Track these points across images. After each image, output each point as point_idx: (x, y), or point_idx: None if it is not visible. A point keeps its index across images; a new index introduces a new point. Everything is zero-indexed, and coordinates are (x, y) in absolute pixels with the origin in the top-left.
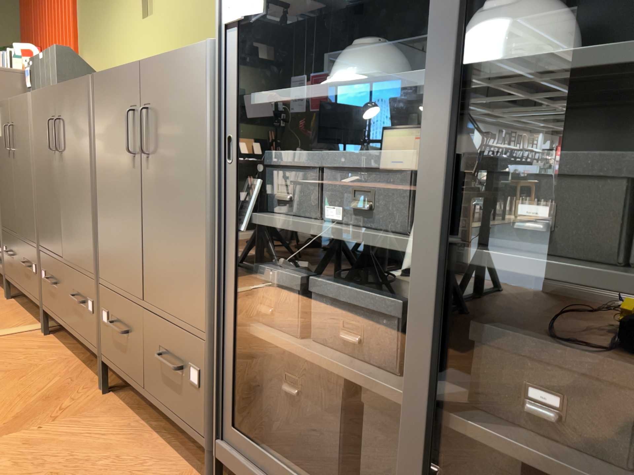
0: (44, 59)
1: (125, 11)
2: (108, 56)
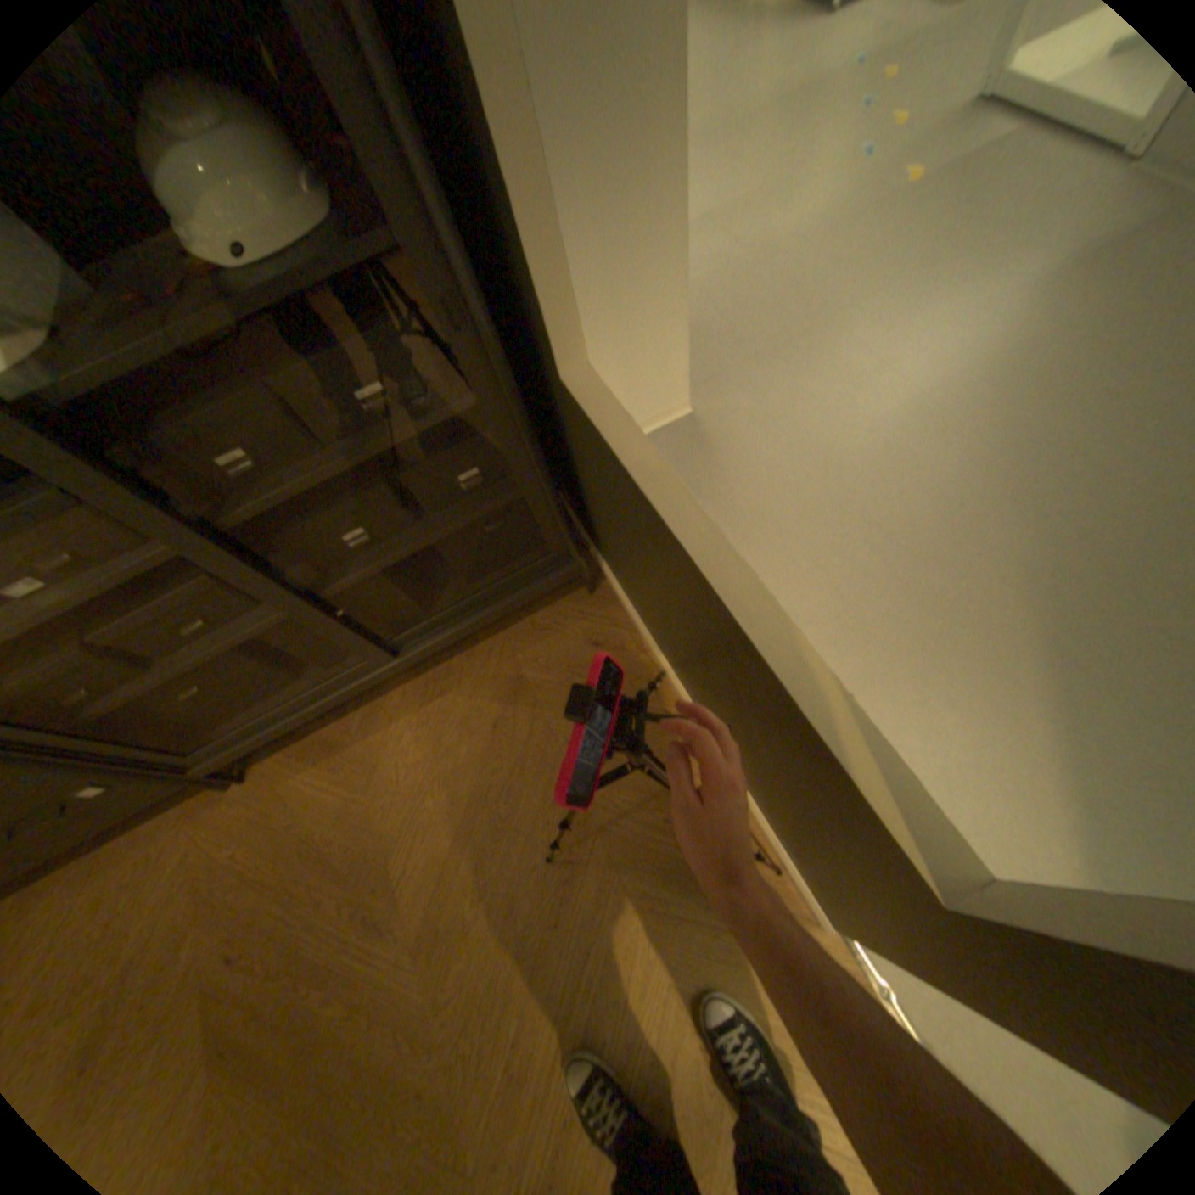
0: None
1: None
2: None
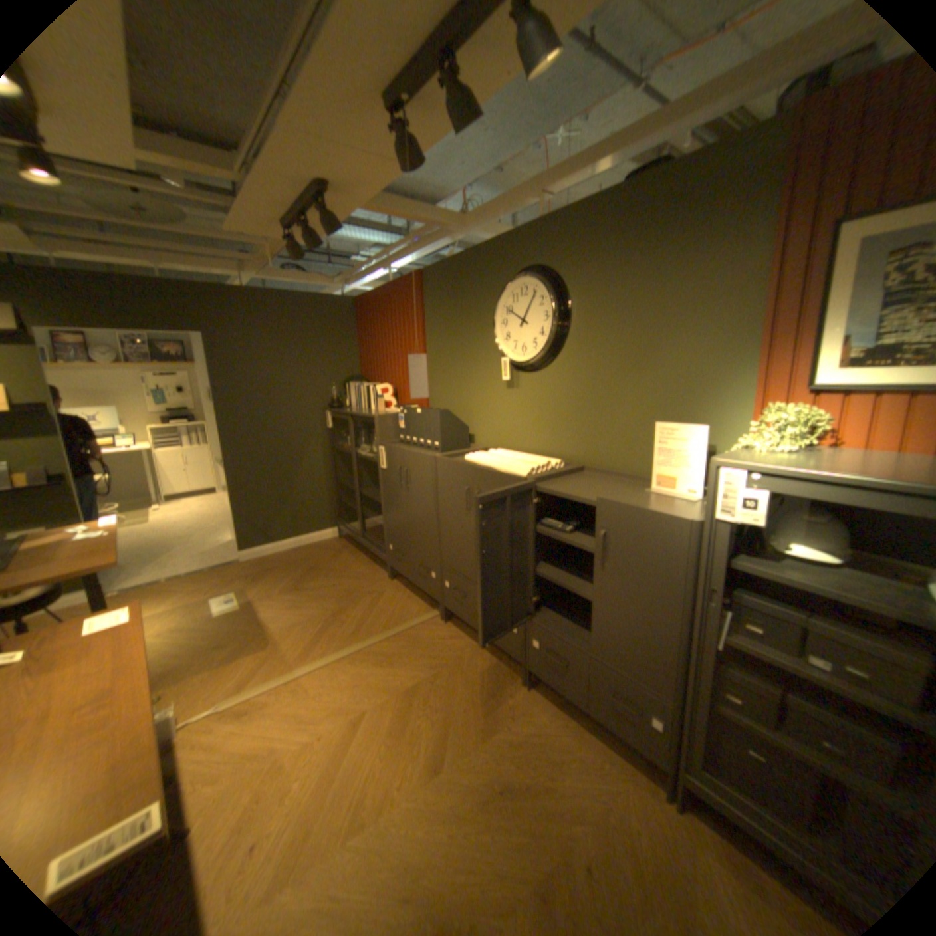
0: (422, 414)
1: (485, 376)
2: (464, 404)
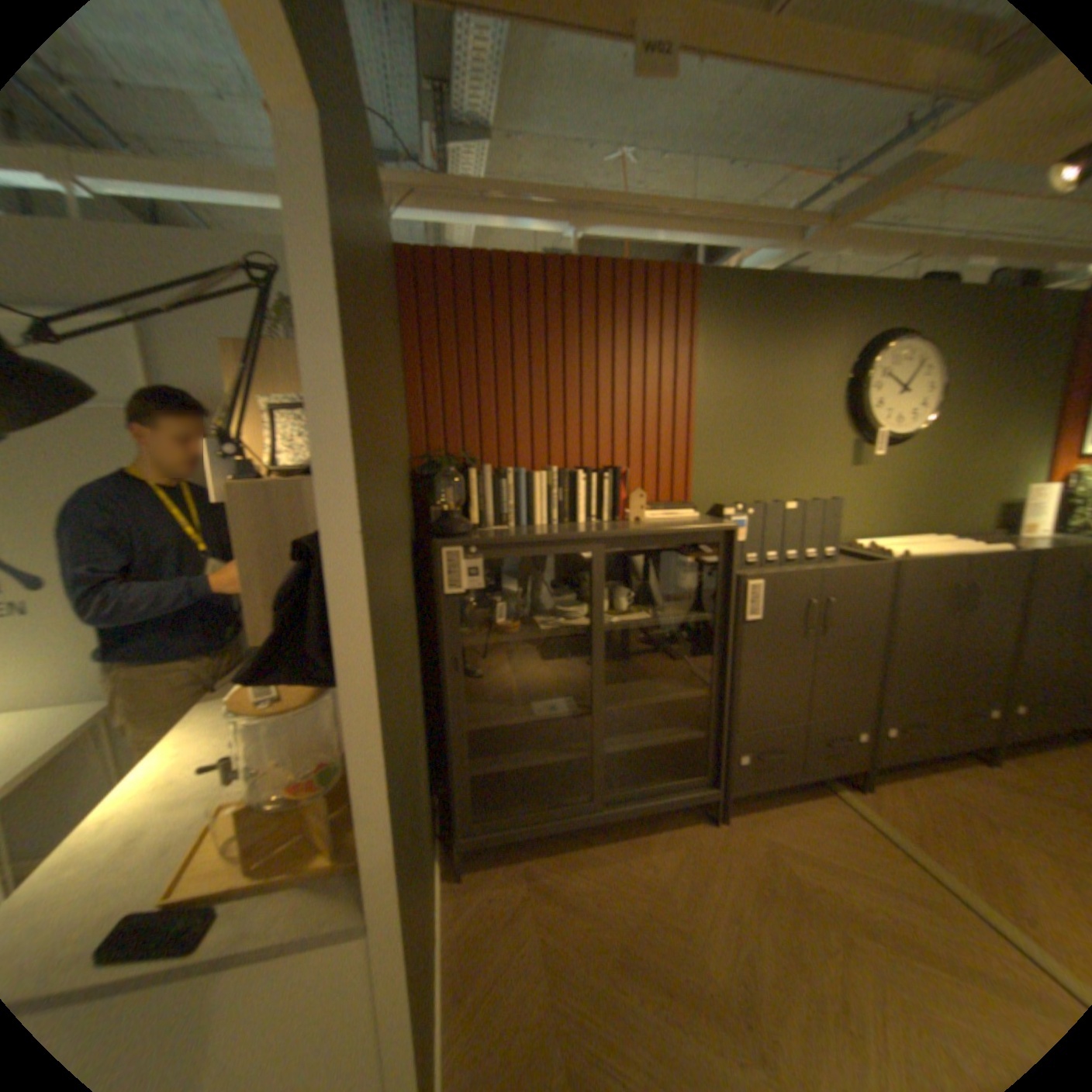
0: (801, 509)
1: (820, 451)
2: (774, 491)
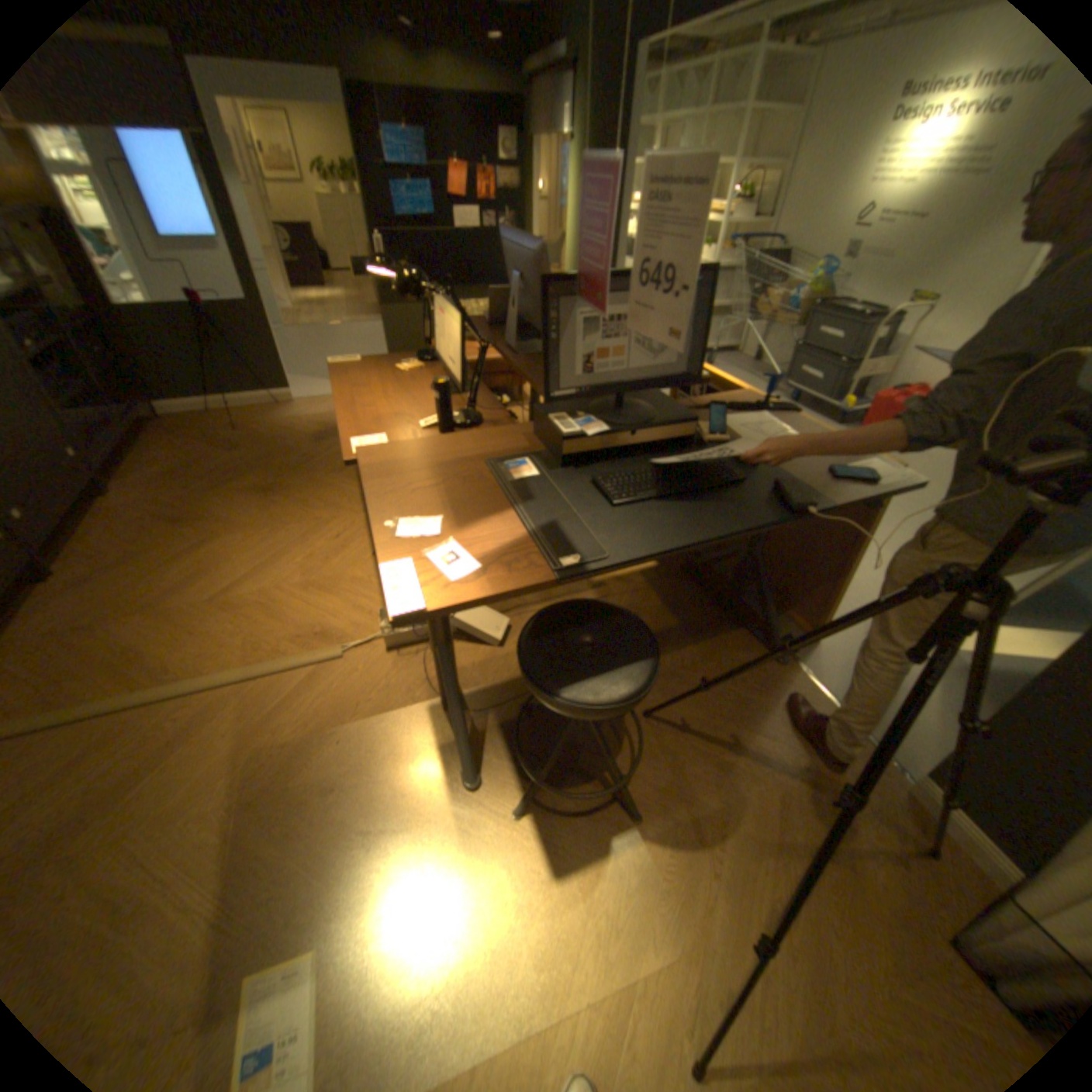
0: None
1: None
2: None
